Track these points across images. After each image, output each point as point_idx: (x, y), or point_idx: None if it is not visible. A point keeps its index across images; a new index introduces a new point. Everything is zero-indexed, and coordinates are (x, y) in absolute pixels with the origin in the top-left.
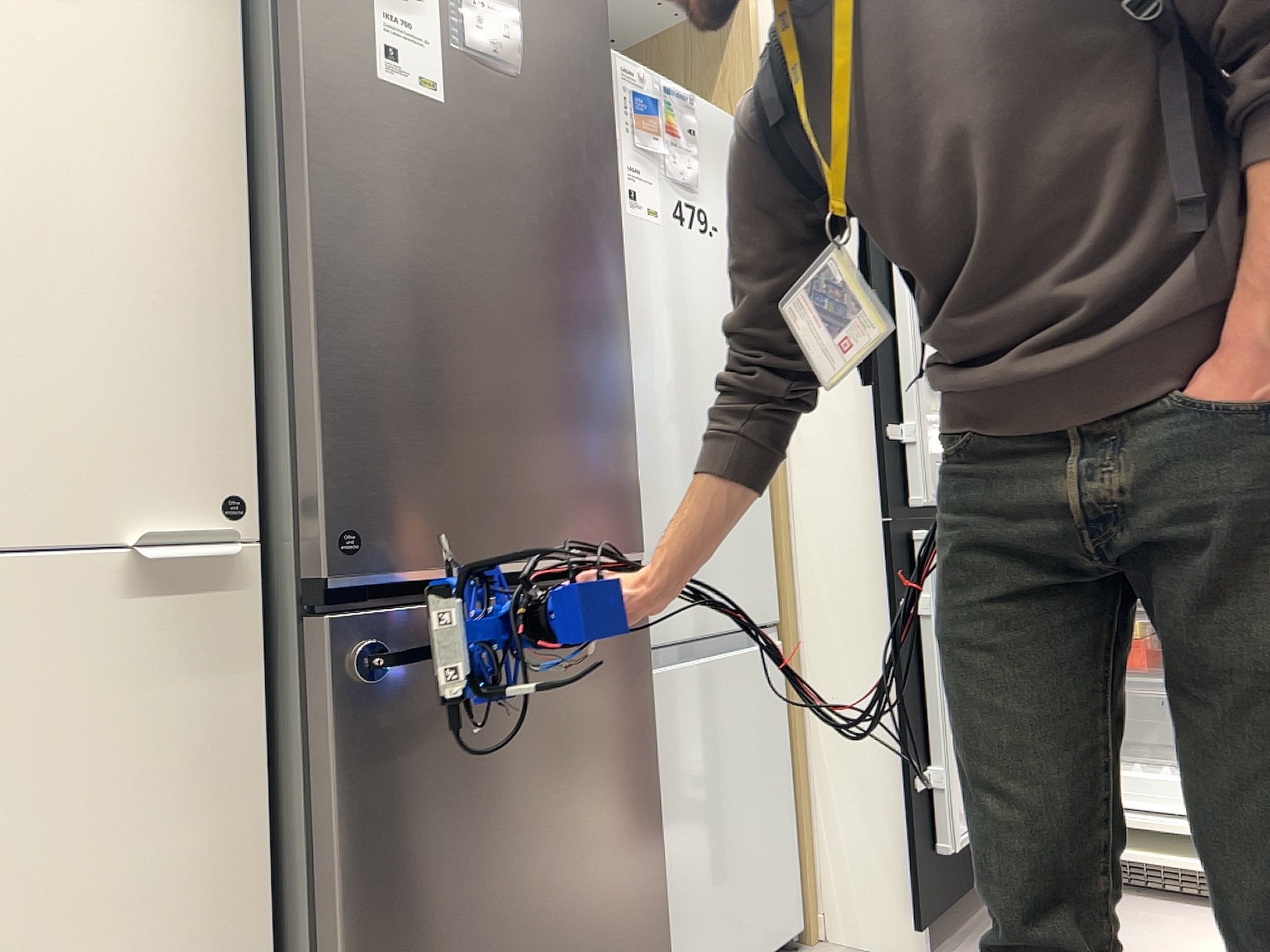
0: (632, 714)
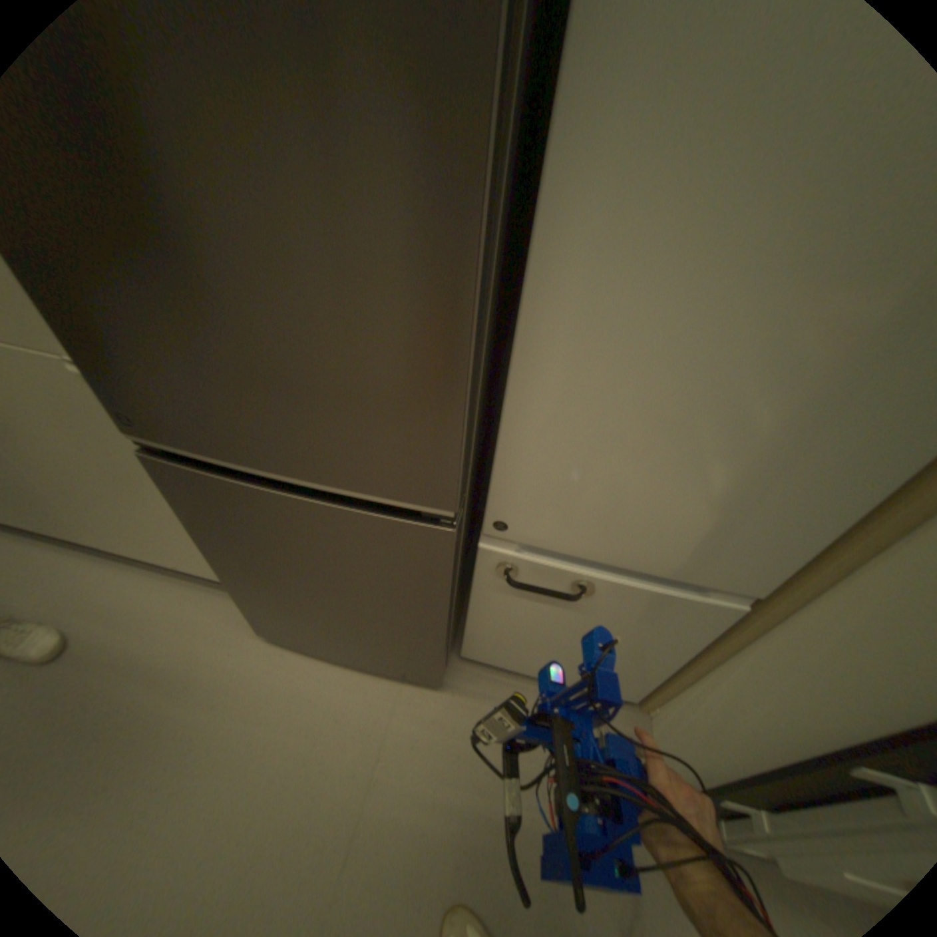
0: (417, 584)
